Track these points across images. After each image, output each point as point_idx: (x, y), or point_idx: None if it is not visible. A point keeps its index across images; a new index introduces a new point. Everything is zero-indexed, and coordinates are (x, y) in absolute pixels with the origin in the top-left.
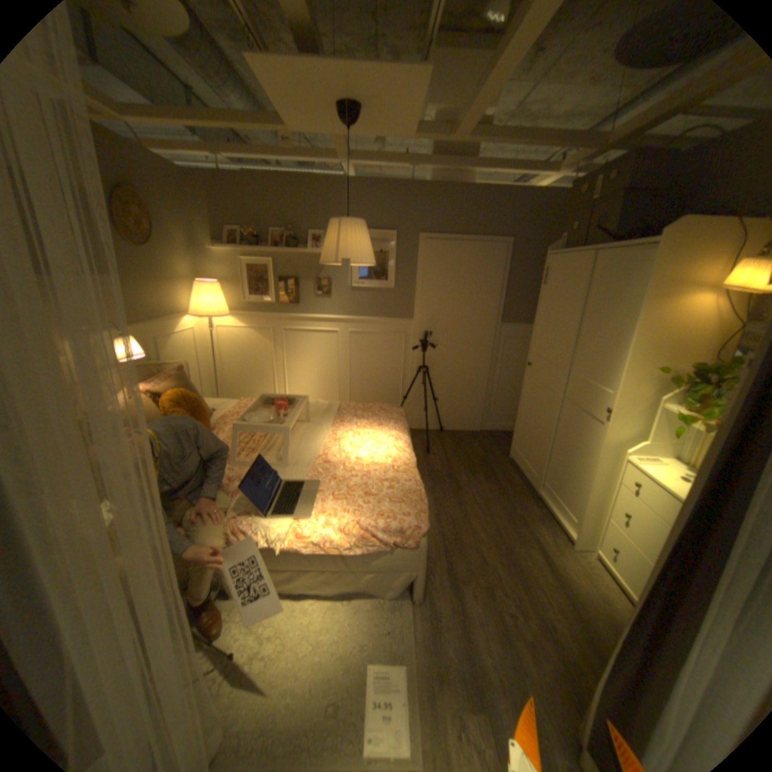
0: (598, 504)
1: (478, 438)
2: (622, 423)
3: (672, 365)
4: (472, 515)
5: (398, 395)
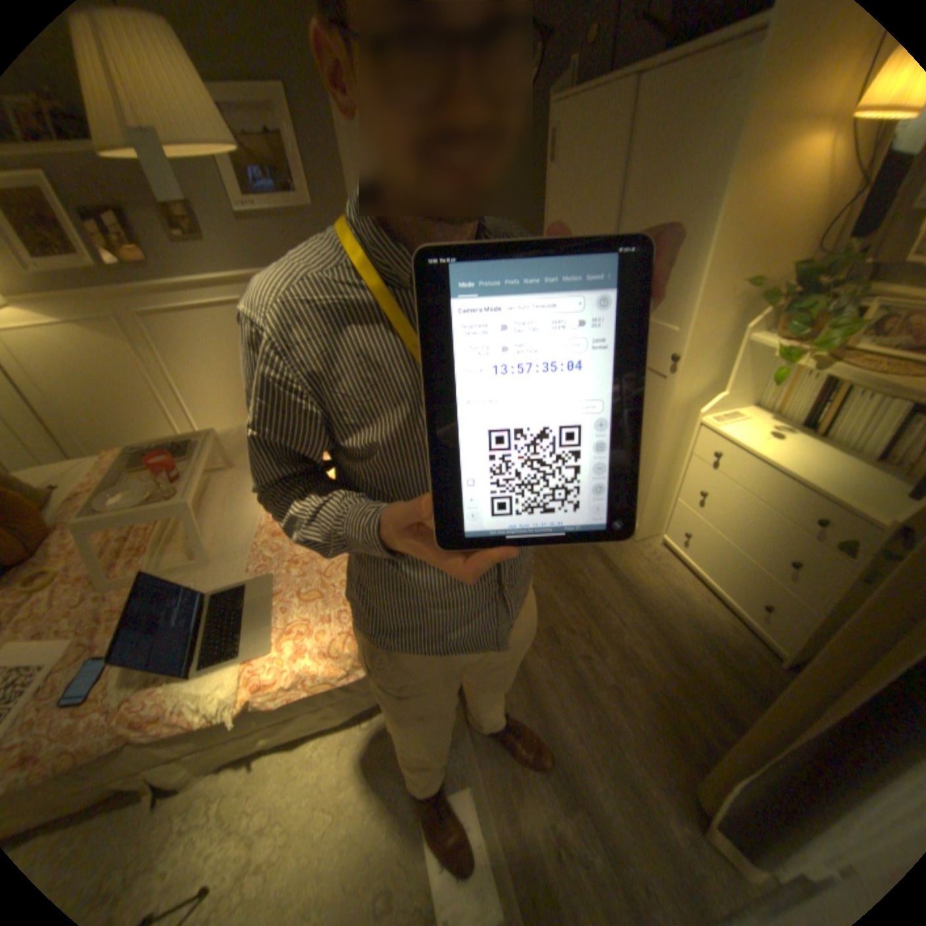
0: (661, 483)
1: None
2: (692, 373)
3: (760, 271)
4: None
5: None
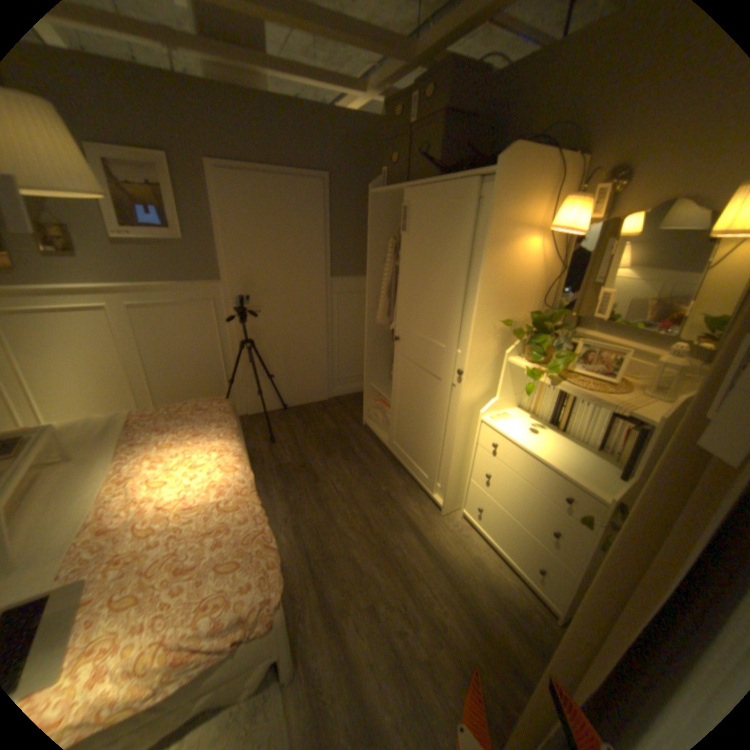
0: (458, 466)
1: (327, 409)
2: (472, 383)
3: (510, 315)
4: (335, 512)
5: (222, 380)
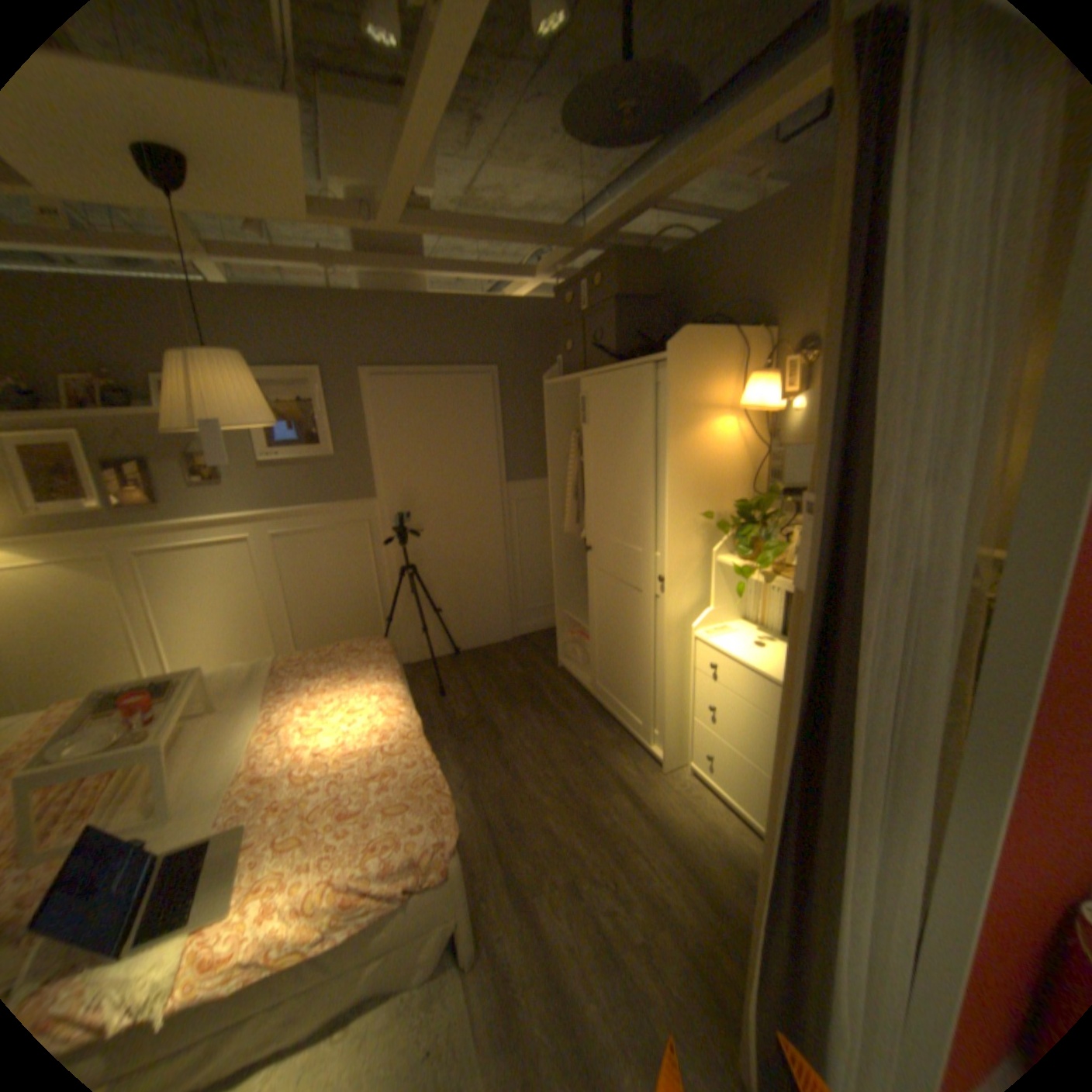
0: (677, 702)
1: (512, 650)
2: (679, 591)
3: (713, 507)
4: (525, 773)
5: (379, 617)
